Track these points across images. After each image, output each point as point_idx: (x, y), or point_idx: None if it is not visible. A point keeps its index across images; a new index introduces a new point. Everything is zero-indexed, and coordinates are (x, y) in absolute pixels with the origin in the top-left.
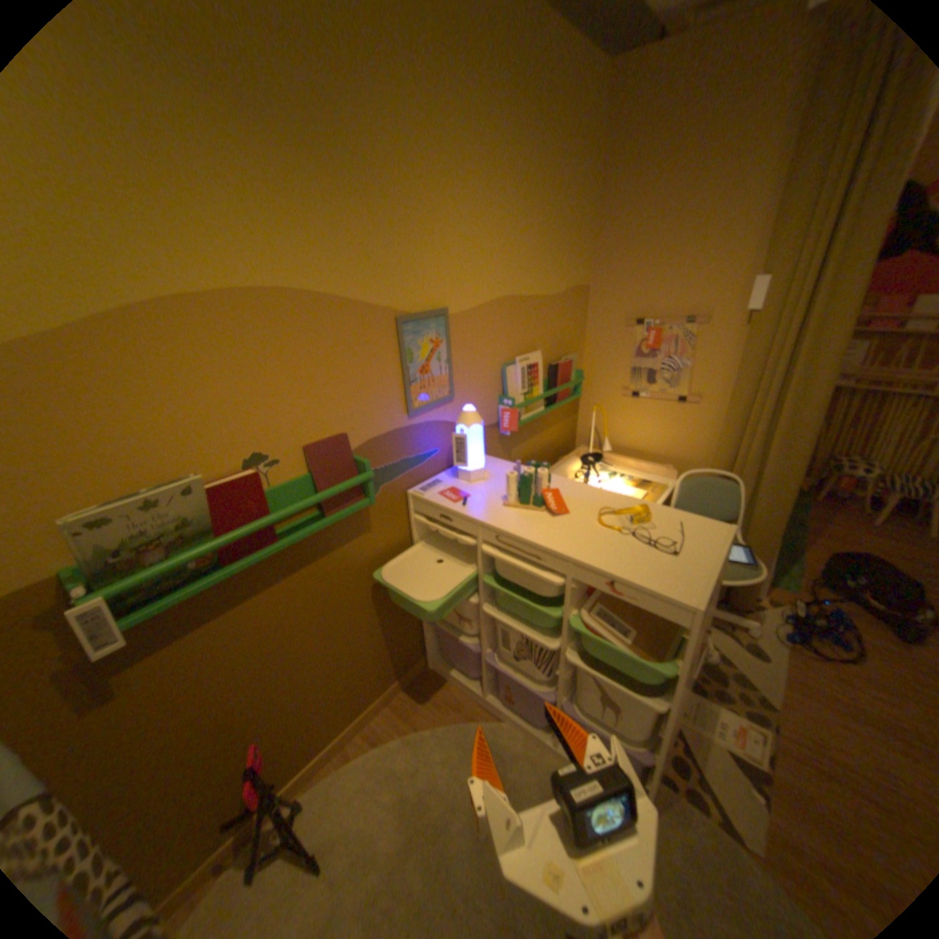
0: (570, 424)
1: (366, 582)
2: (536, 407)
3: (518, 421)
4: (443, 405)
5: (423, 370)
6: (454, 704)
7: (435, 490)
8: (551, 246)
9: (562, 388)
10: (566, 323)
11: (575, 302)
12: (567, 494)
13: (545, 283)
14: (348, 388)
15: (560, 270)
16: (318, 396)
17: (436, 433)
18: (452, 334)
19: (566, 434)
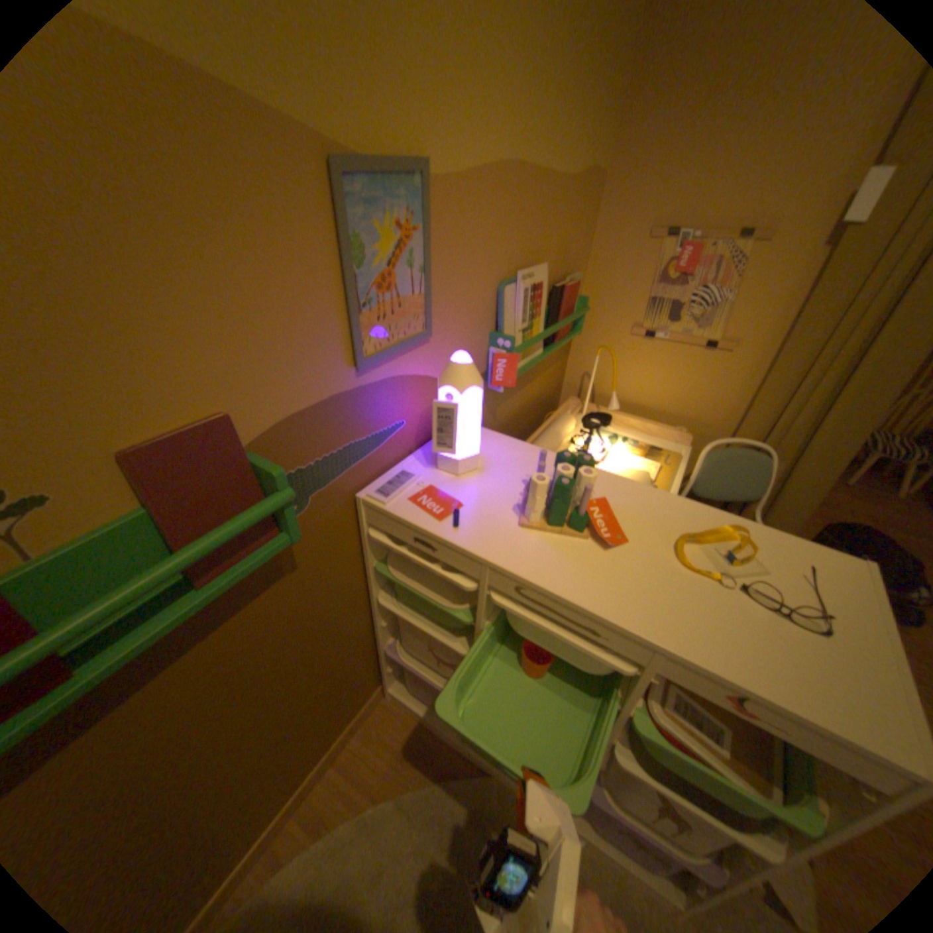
0: (560, 369)
1: (293, 641)
2: (535, 349)
3: (517, 372)
4: (415, 348)
5: (383, 283)
6: (423, 753)
7: (404, 493)
8: (580, 83)
9: (568, 322)
10: (577, 225)
11: (591, 193)
12: (612, 501)
13: (565, 150)
14: (225, 315)
15: (584, 134)
16: (140, 333)
17: (402, 396)
18: (434, 216)
19: (554, 382)
